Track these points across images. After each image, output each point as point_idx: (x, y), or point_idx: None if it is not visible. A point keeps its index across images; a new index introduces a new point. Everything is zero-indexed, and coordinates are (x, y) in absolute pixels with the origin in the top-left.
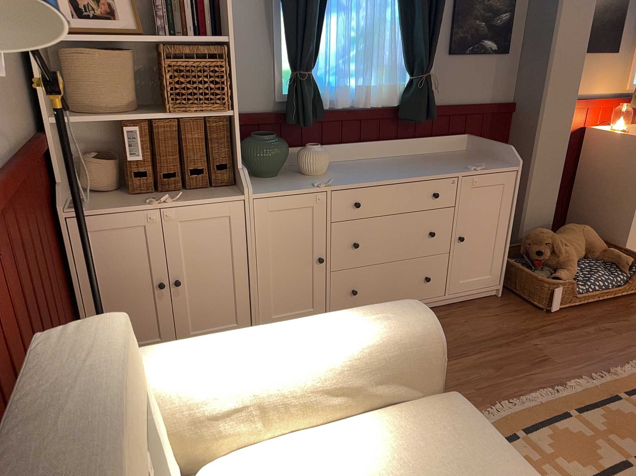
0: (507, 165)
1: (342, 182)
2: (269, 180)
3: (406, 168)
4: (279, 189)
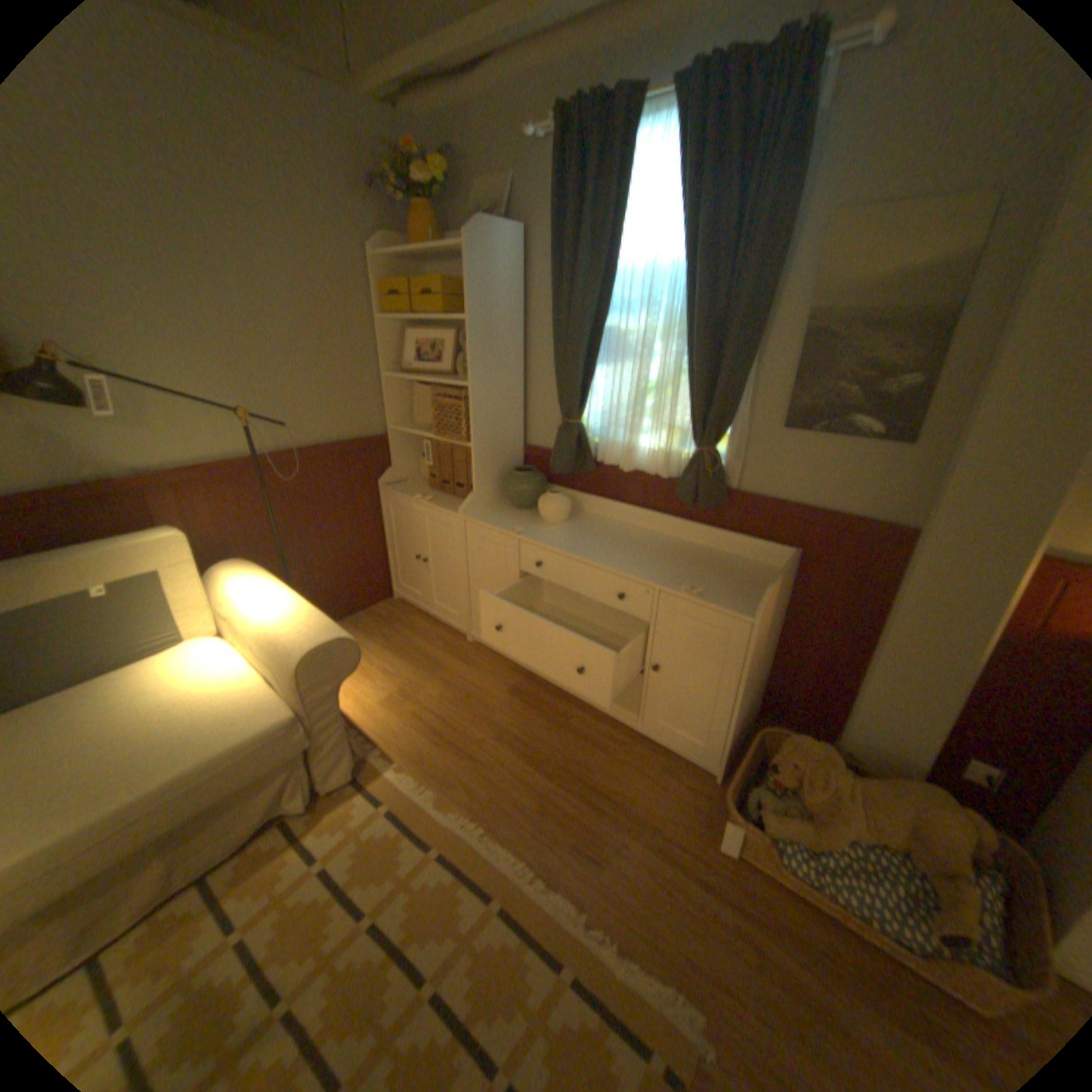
0: (748, 609)
1: (540, 536)
2: (510, 511)
3: (633, 553)
4: (489, 520)
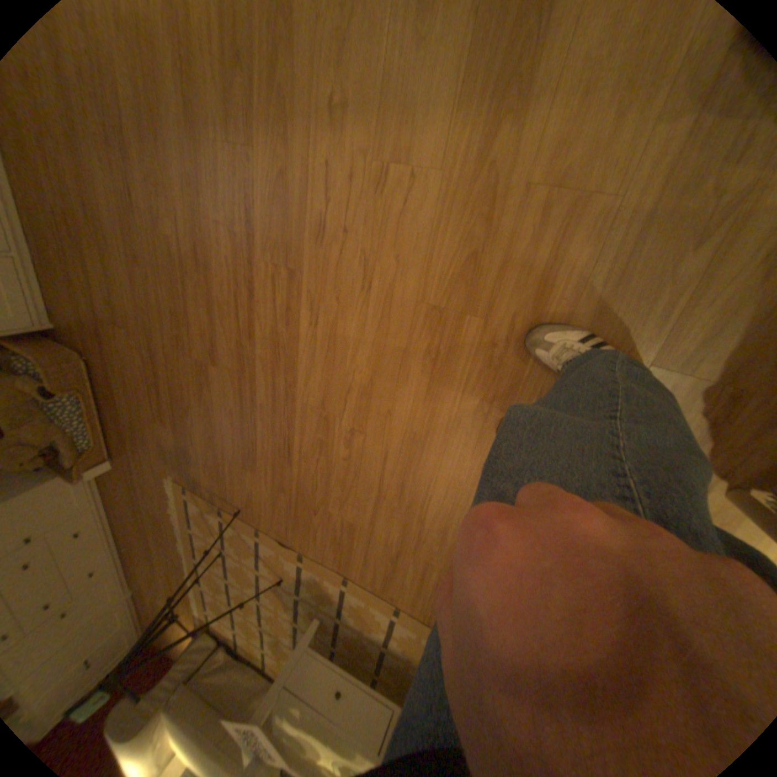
0: None
1: None
2: None
3: None
4: None
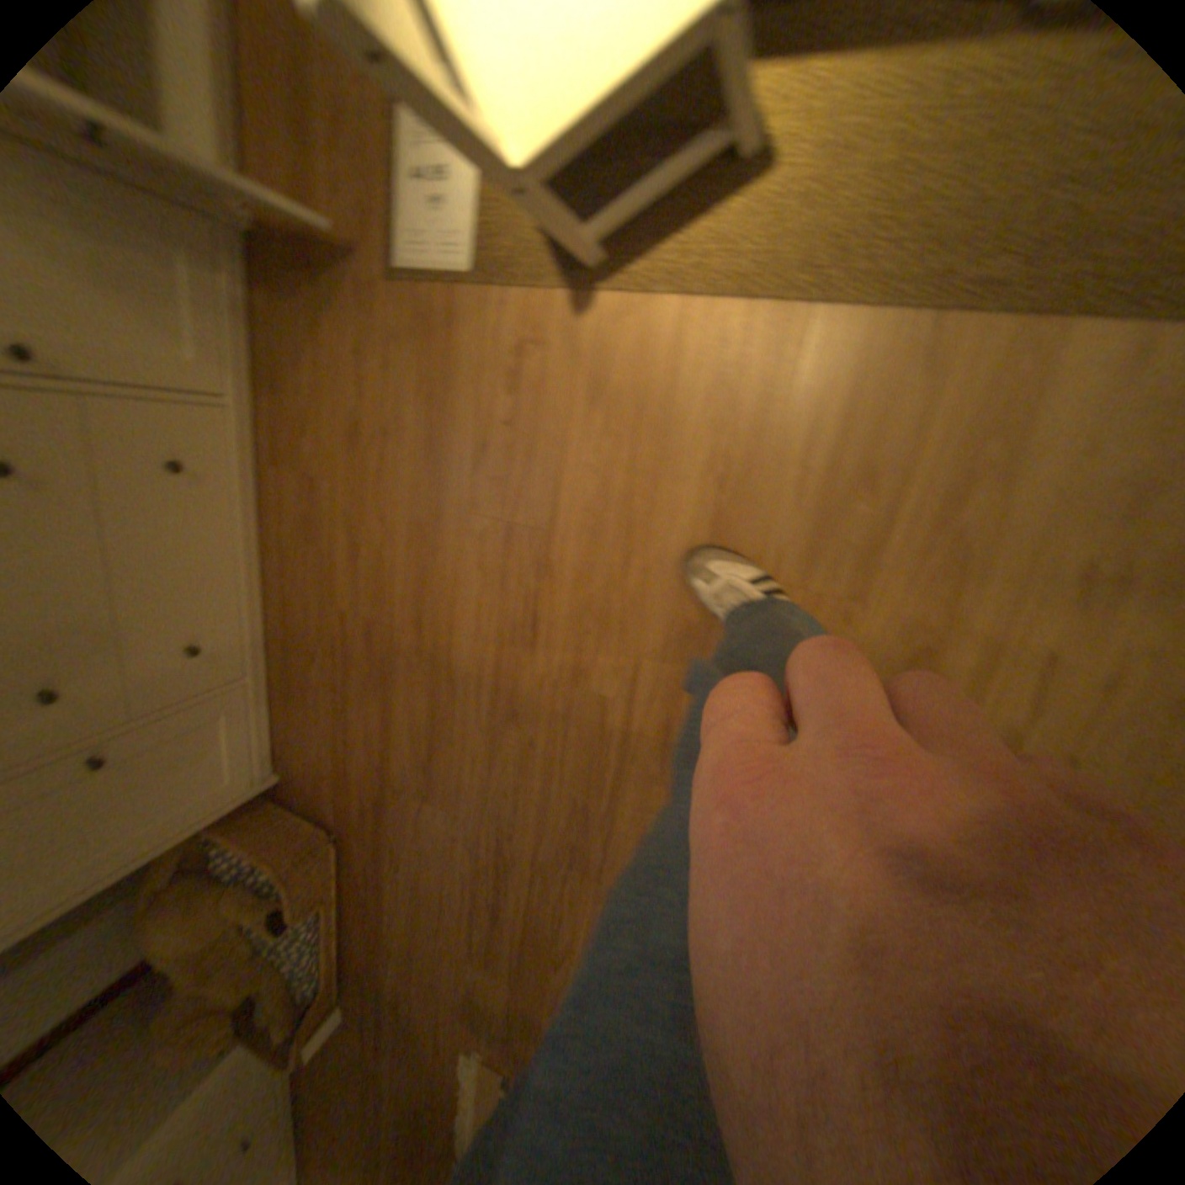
0: None
1: None
2: None
3: None
4: None
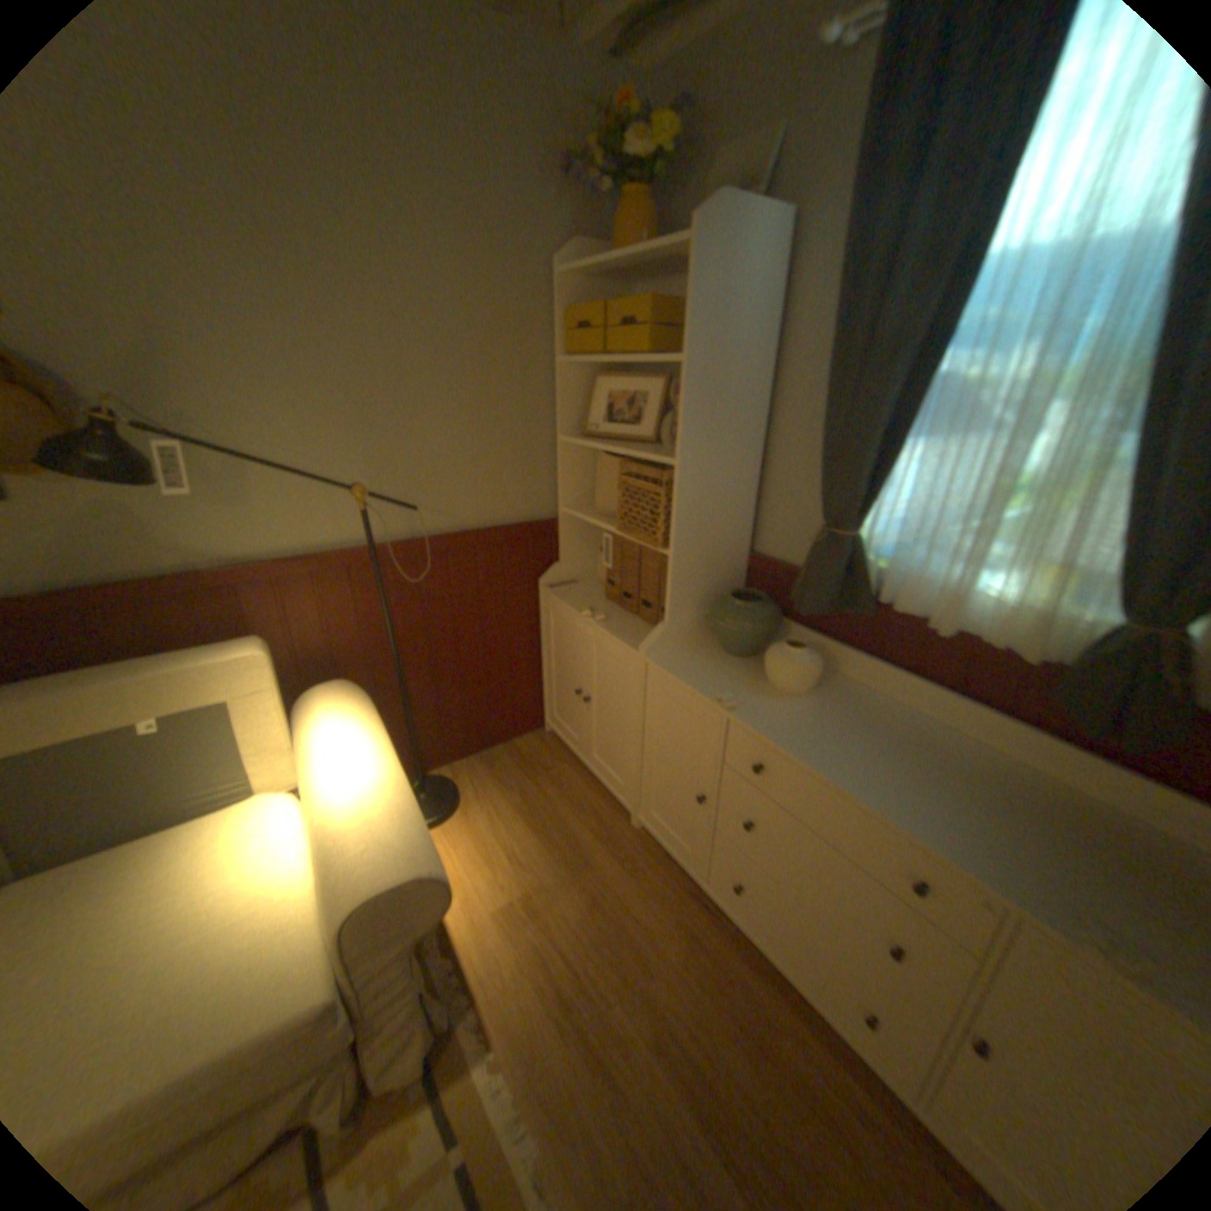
0: None
1: (767, 722)
2: (719, 658)
3: (949, 796)
4: (686, 673)
